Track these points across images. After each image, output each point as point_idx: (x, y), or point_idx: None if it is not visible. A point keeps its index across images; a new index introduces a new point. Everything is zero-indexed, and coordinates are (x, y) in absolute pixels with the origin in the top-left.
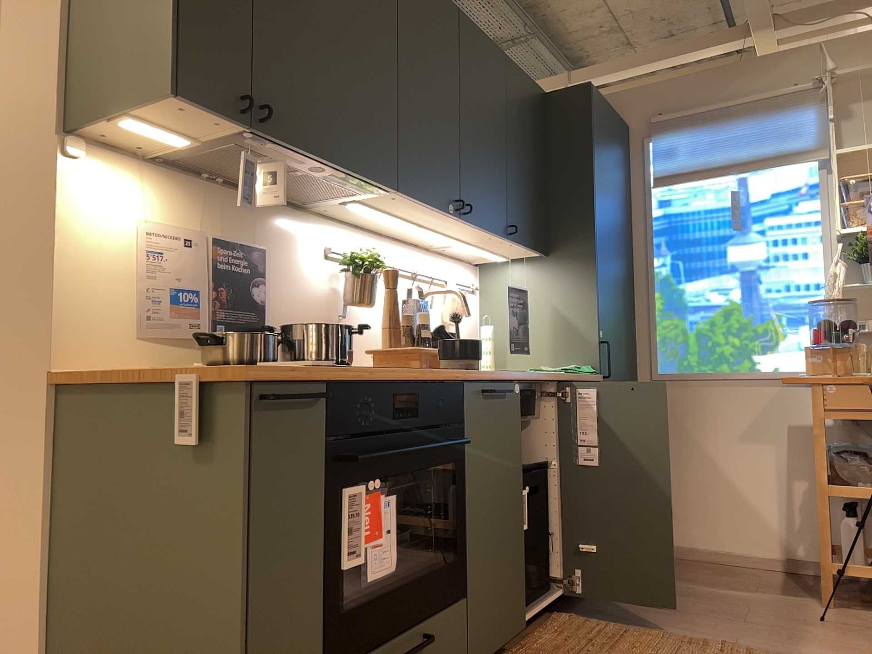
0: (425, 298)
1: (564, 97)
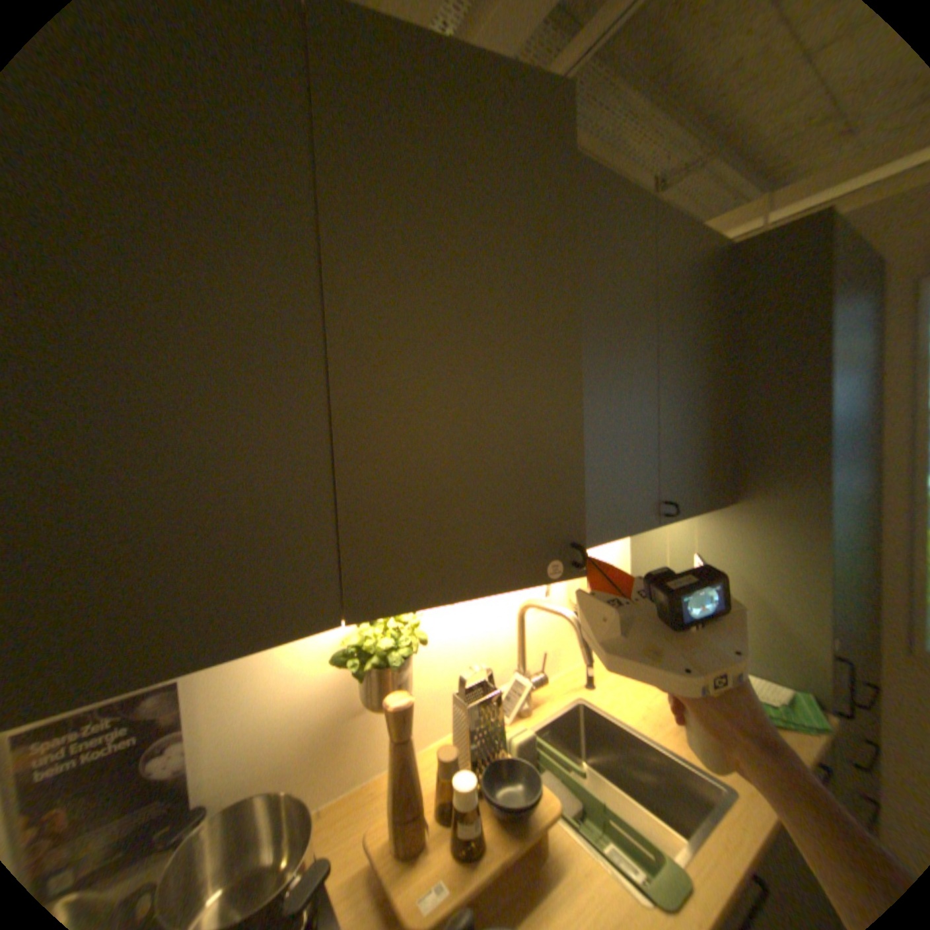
0: (526, 610)
1: (774, 240)
